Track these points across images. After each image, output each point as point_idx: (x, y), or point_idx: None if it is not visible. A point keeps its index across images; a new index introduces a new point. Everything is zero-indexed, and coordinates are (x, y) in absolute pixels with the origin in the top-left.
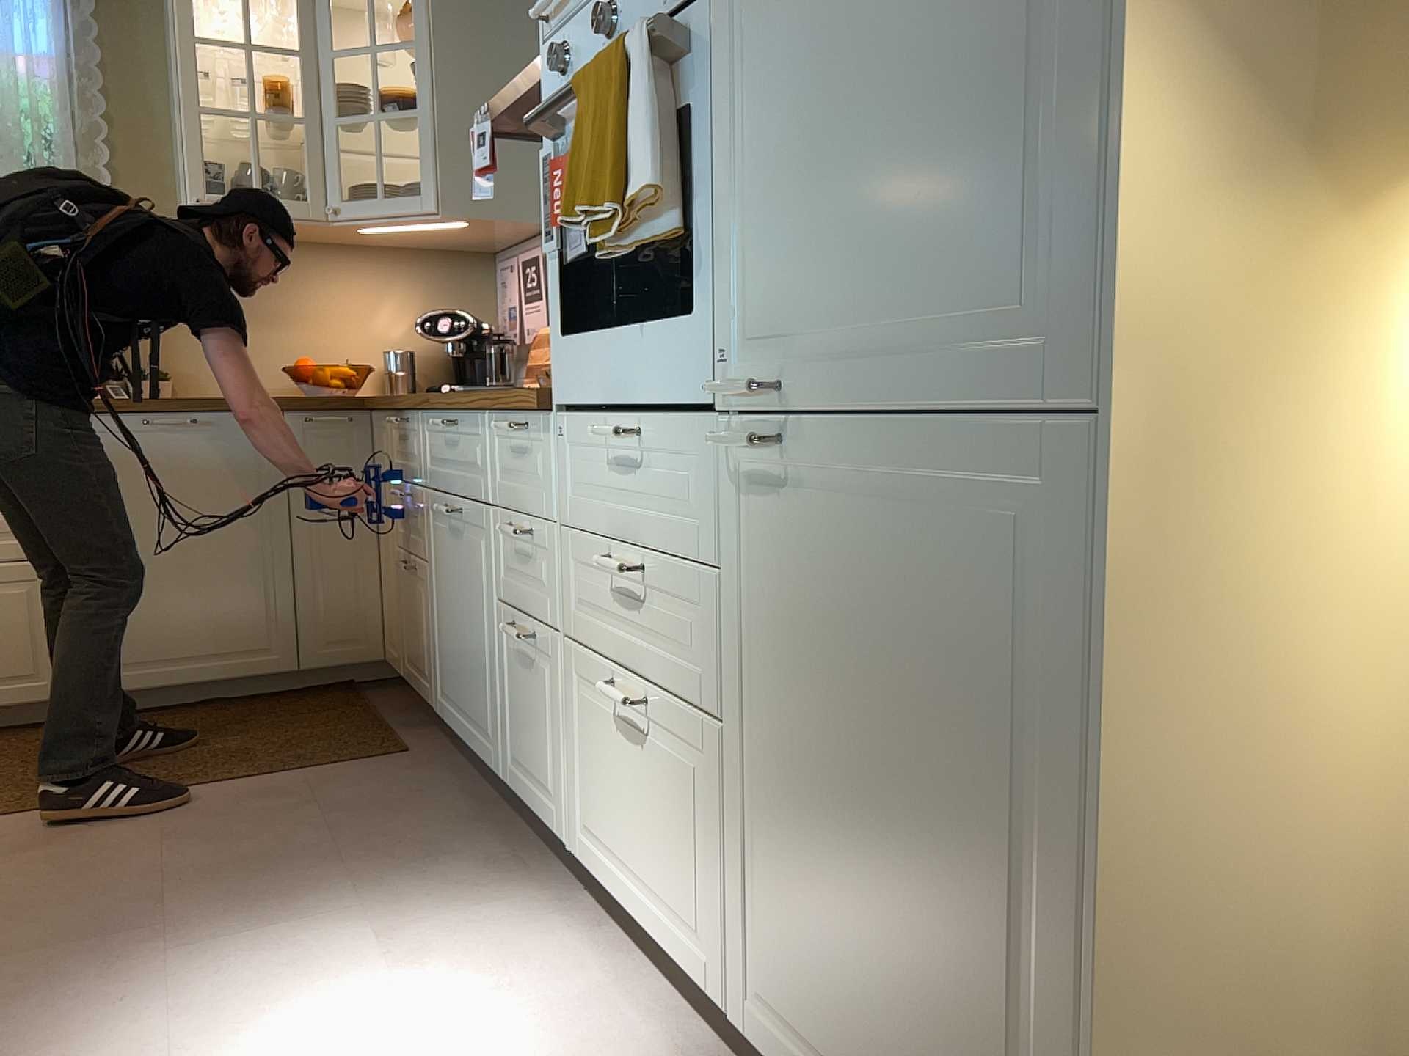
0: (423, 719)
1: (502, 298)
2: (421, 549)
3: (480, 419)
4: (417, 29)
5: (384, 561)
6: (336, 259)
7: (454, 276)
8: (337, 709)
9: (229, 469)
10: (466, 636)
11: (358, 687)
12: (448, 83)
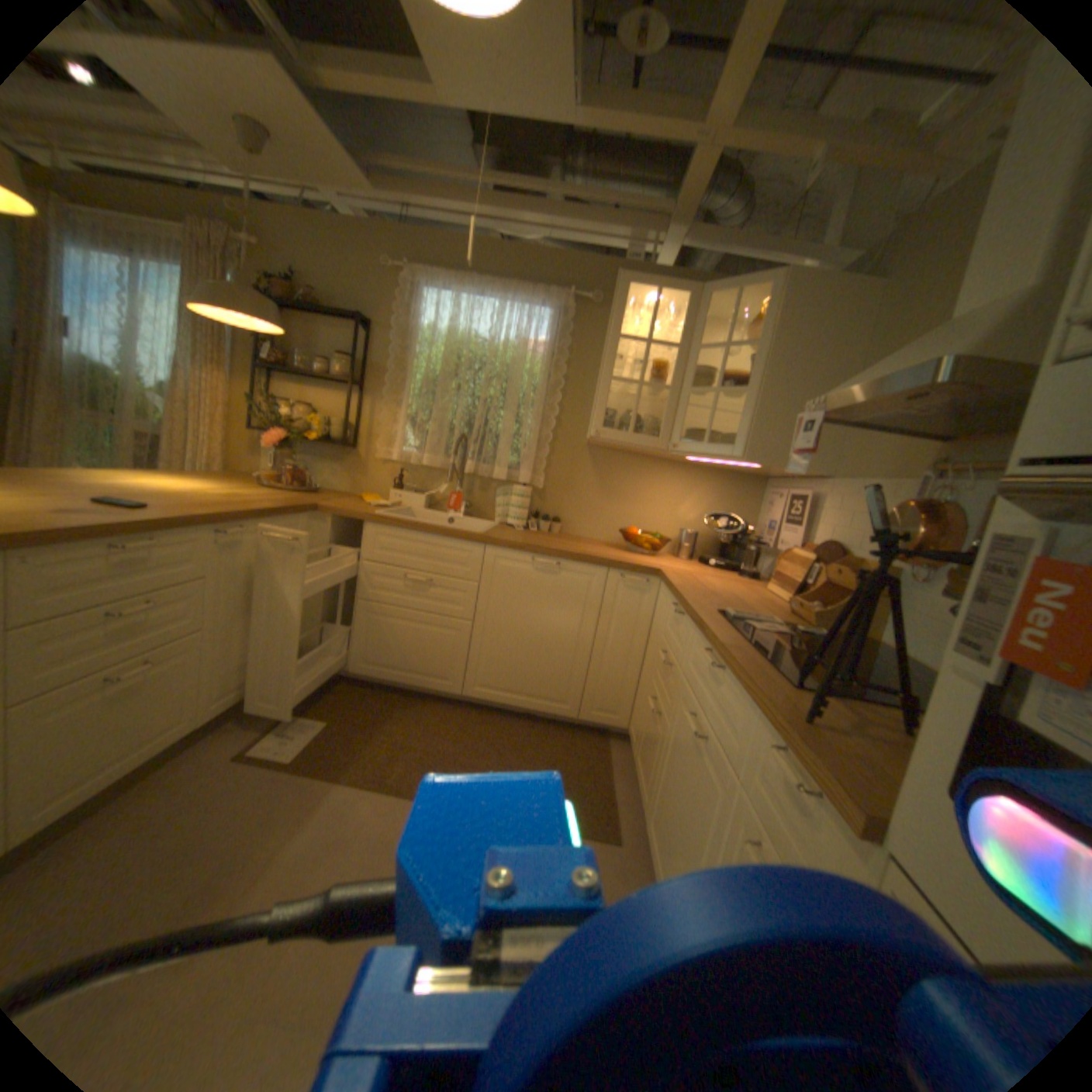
0: (638, 801)
1: (766, 515)
2: (666, 710)
3: (750, 702)
4: (762, 333)
5: (643, 677)
6: (666, 470)
7: (736, 491)
8: (590, 760)
9: (569, 596)
10: (682, 833)
11: (608, 739)
12: (775, 372)
